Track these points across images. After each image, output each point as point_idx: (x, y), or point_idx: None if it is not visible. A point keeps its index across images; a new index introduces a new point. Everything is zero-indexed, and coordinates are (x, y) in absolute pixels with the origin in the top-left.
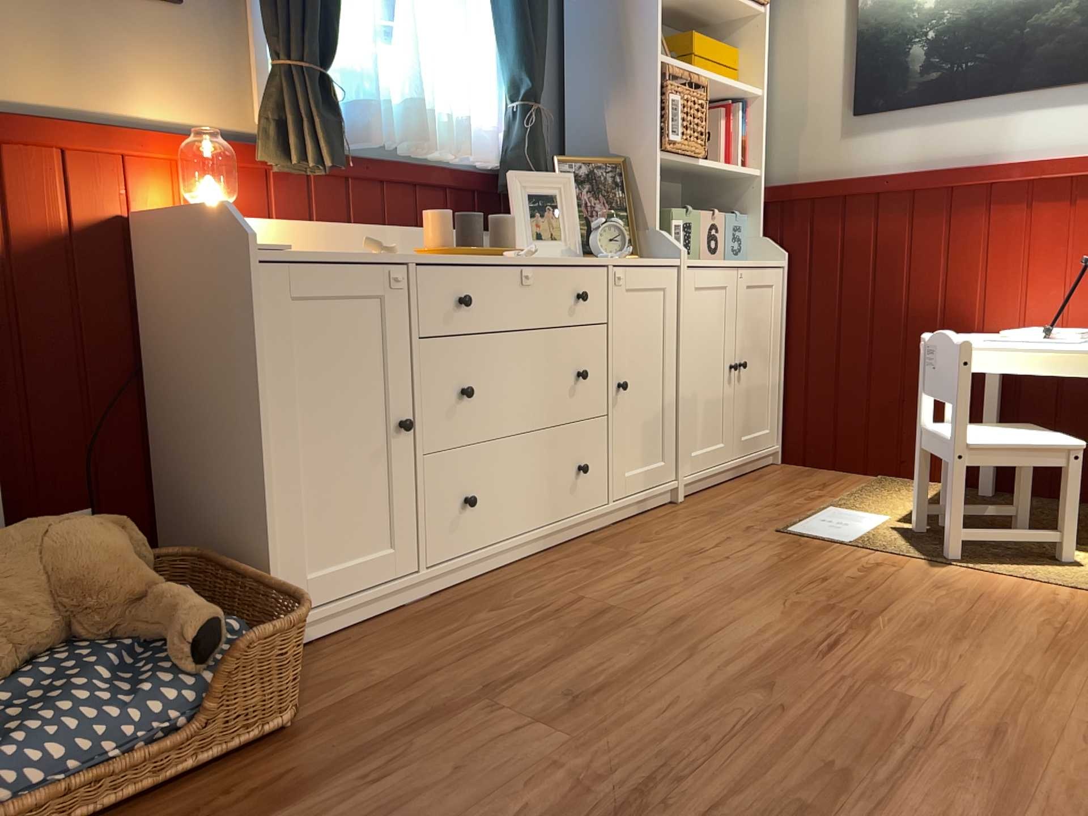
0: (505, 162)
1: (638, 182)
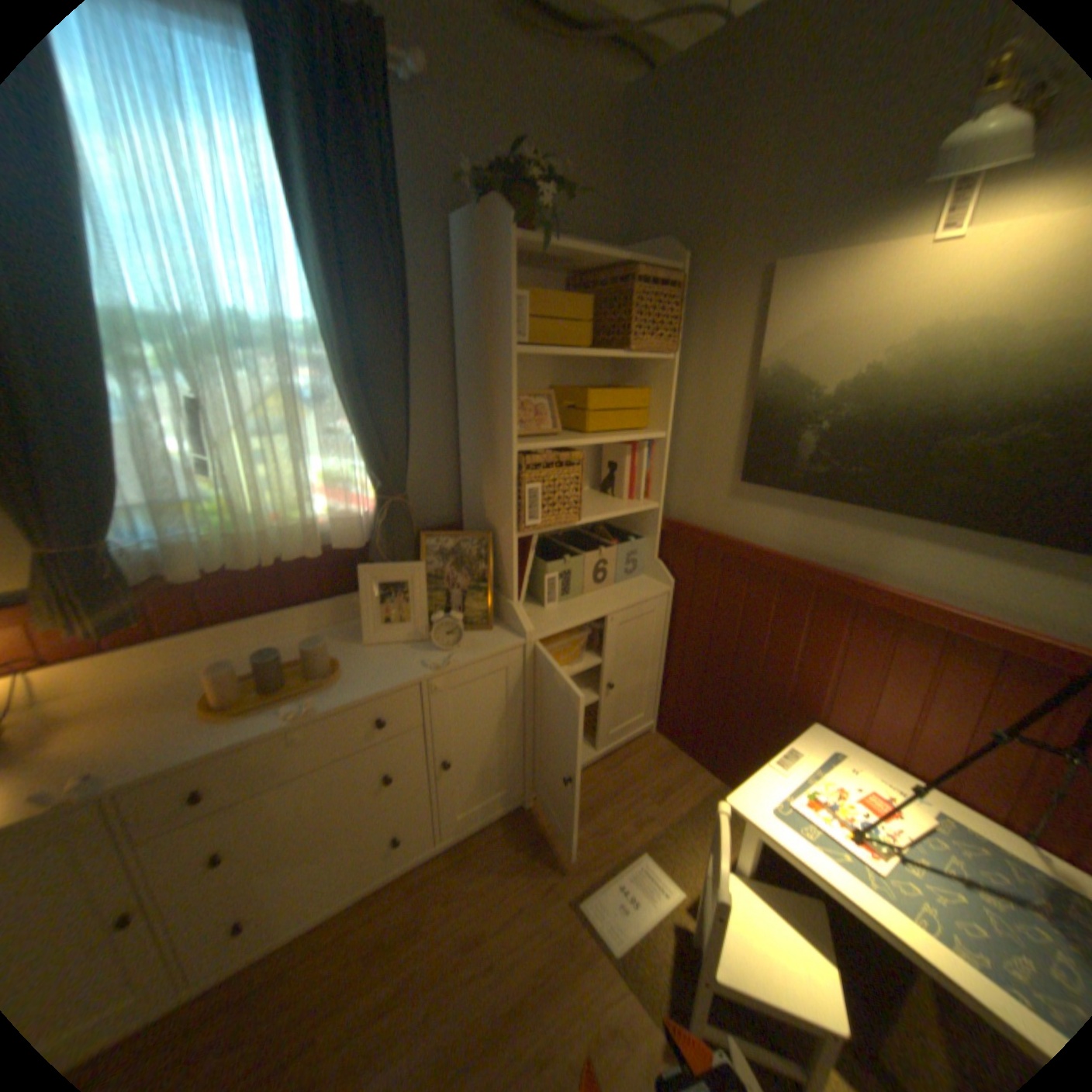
0: (371, 543)
1: (502, 555)
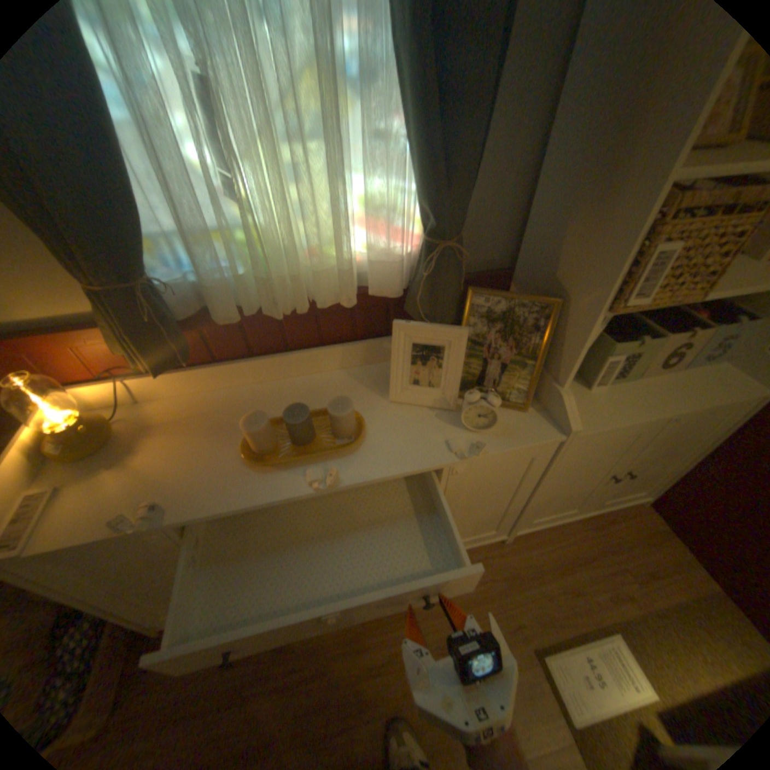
0: (412, 290)
1: (569, 330)
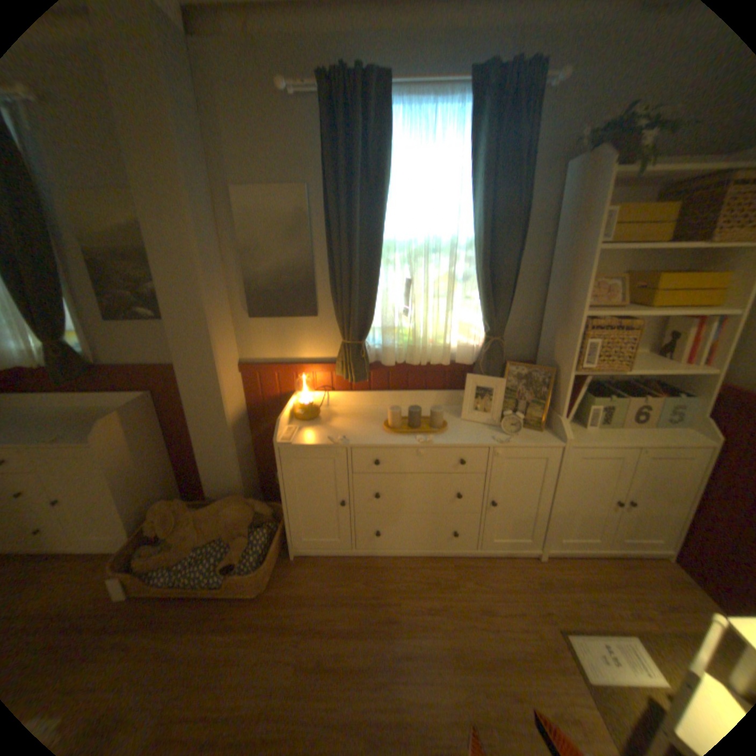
0: (477, 362)
1: (561, 385)
